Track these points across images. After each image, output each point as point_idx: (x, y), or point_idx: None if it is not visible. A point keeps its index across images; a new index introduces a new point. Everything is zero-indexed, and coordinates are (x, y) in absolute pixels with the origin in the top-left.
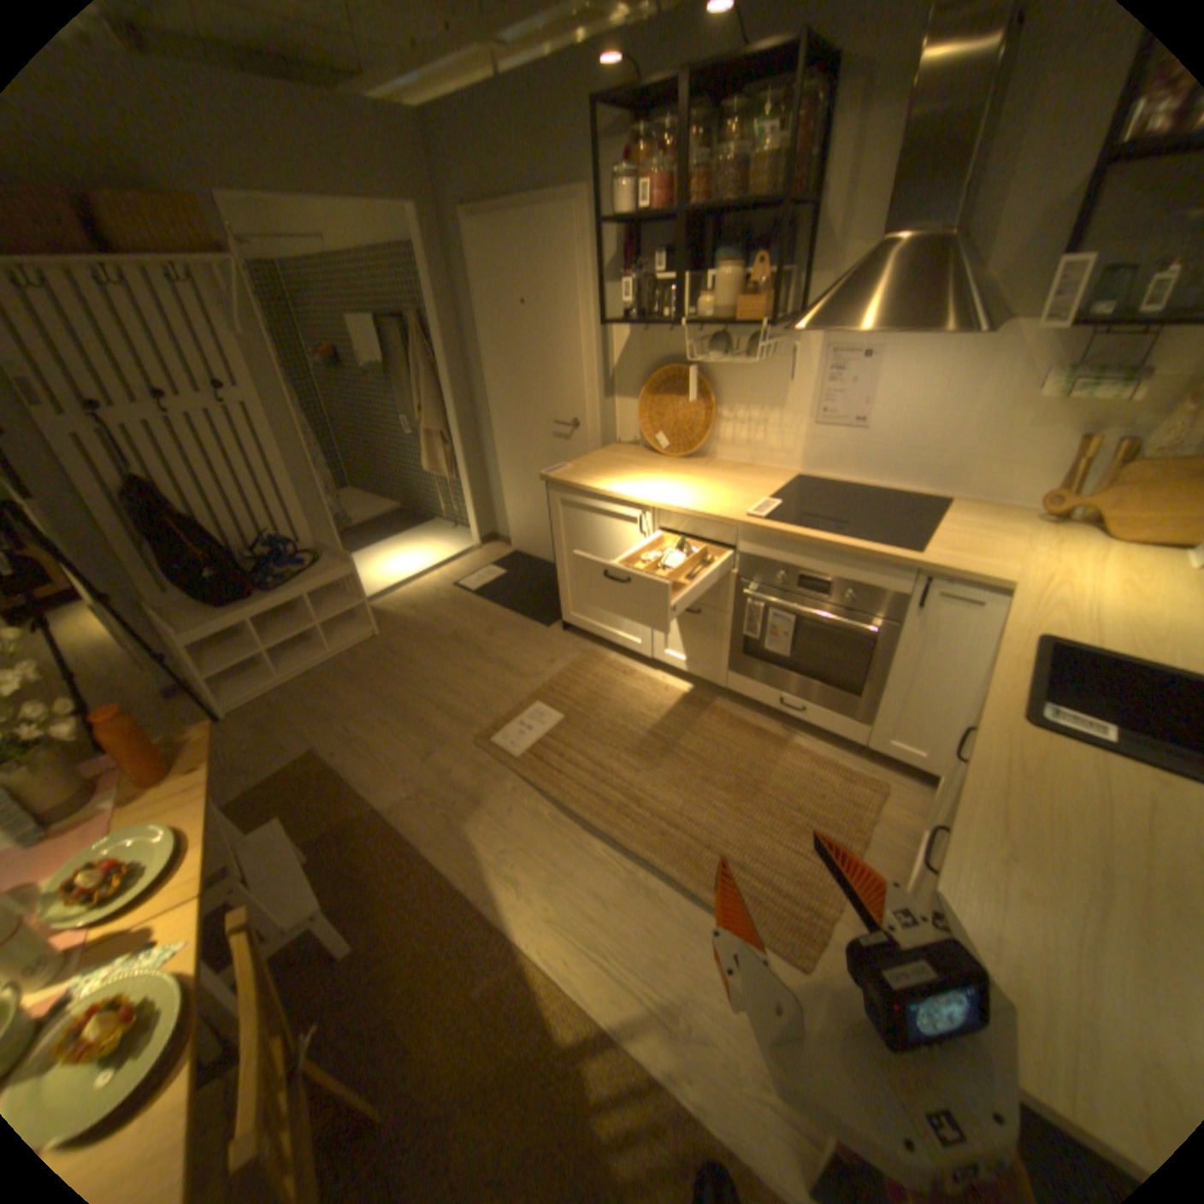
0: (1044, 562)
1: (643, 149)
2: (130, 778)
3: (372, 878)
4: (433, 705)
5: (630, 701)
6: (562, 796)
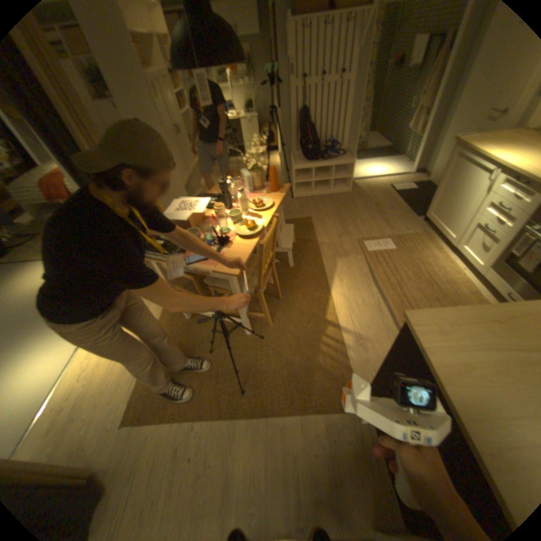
0: None
1: None
2: (269, 189)
3: (305, 256)
4: (351, 222)
5: (428, 258)
6: (373, 270)
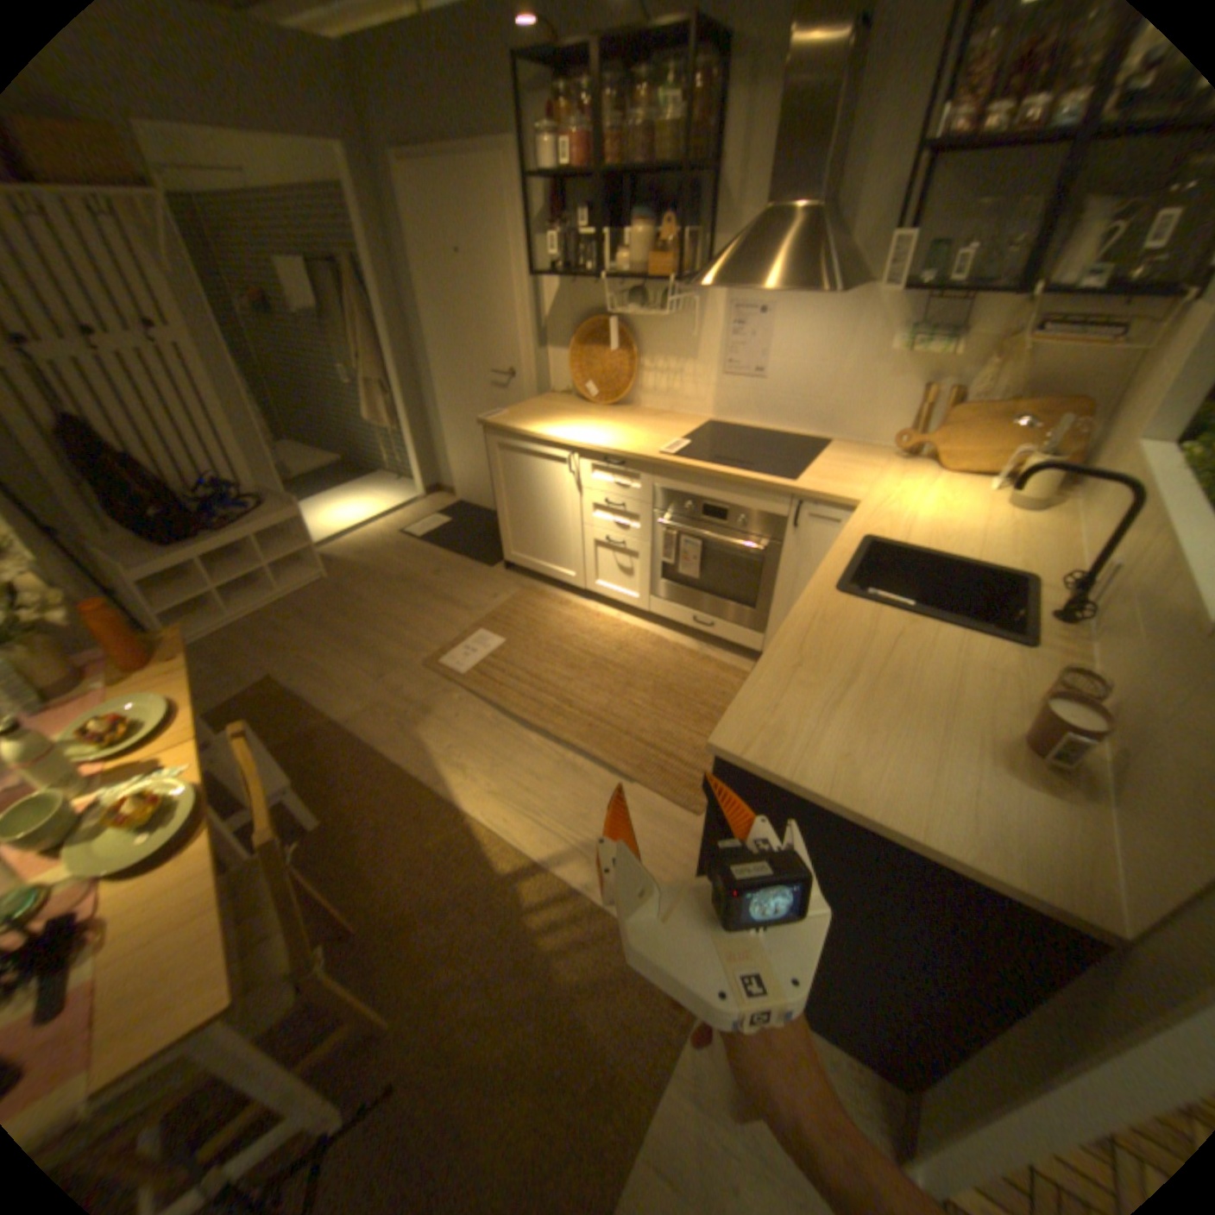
0: (887, 488)
1: (565, 106)
2: (116, 668)
3: (335, 772)
4: (385, 636)
5: (565, 626)
6: (503, 702)
